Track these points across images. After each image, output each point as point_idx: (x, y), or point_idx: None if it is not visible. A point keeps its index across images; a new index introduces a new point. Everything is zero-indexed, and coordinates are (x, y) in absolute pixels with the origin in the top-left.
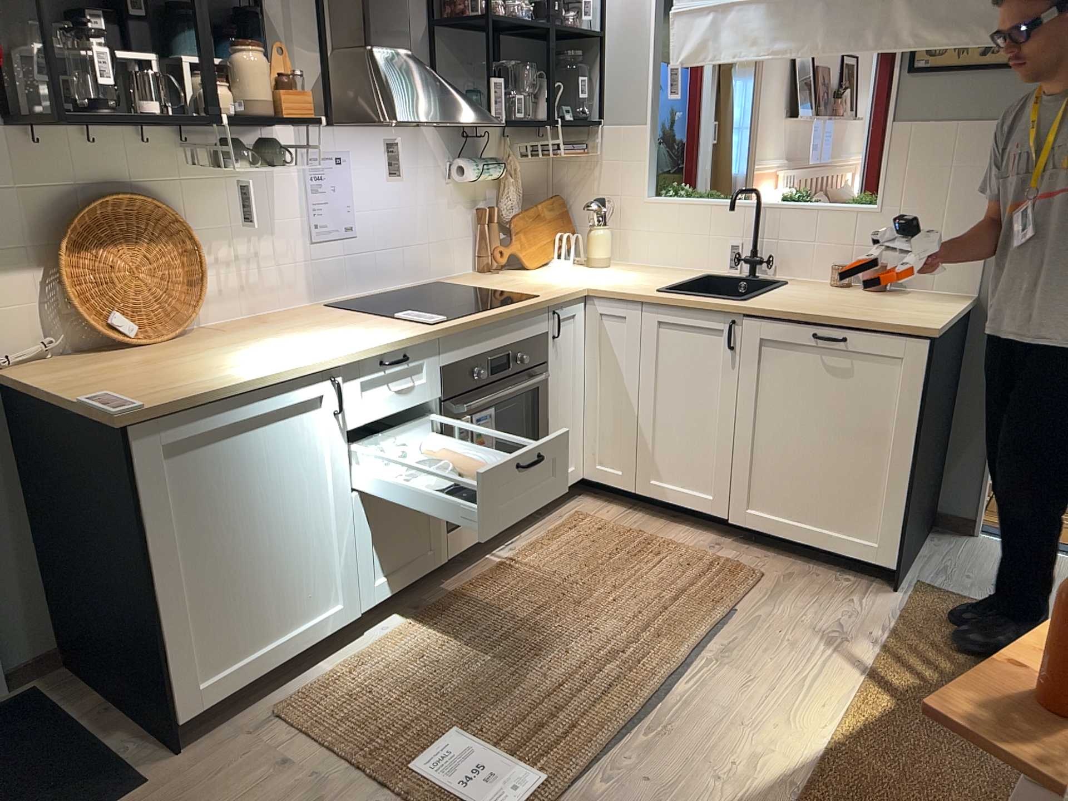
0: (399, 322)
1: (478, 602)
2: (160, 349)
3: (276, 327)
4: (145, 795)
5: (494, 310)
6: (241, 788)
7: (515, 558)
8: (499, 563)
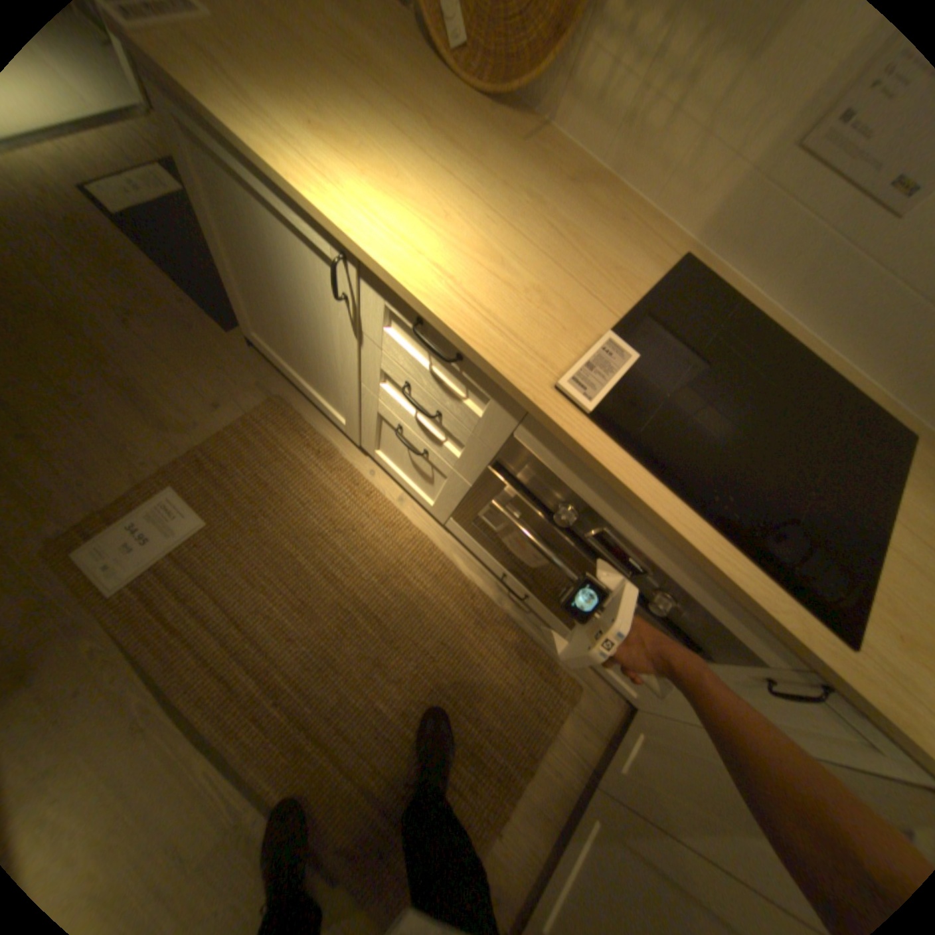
0: (581, 340)
1: (398, 555)
2: (436, 81)
3: (550, 190)
4: (214, 333)
5: (698, 523)
6: (199, 384)
7: (477, 602)
8: (475, 584)
